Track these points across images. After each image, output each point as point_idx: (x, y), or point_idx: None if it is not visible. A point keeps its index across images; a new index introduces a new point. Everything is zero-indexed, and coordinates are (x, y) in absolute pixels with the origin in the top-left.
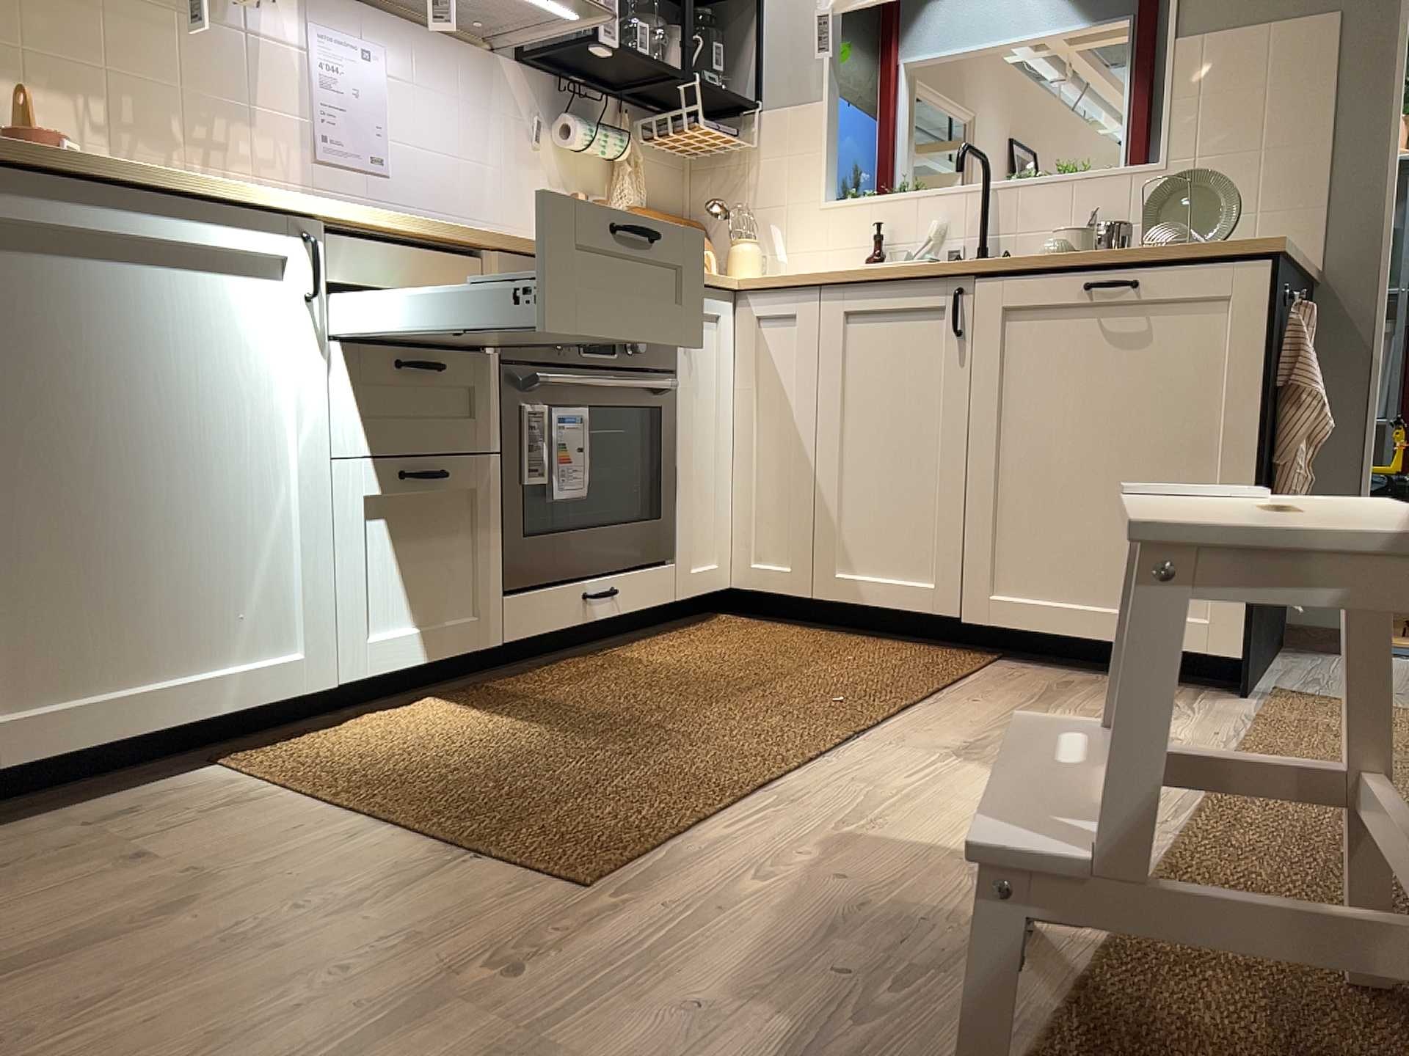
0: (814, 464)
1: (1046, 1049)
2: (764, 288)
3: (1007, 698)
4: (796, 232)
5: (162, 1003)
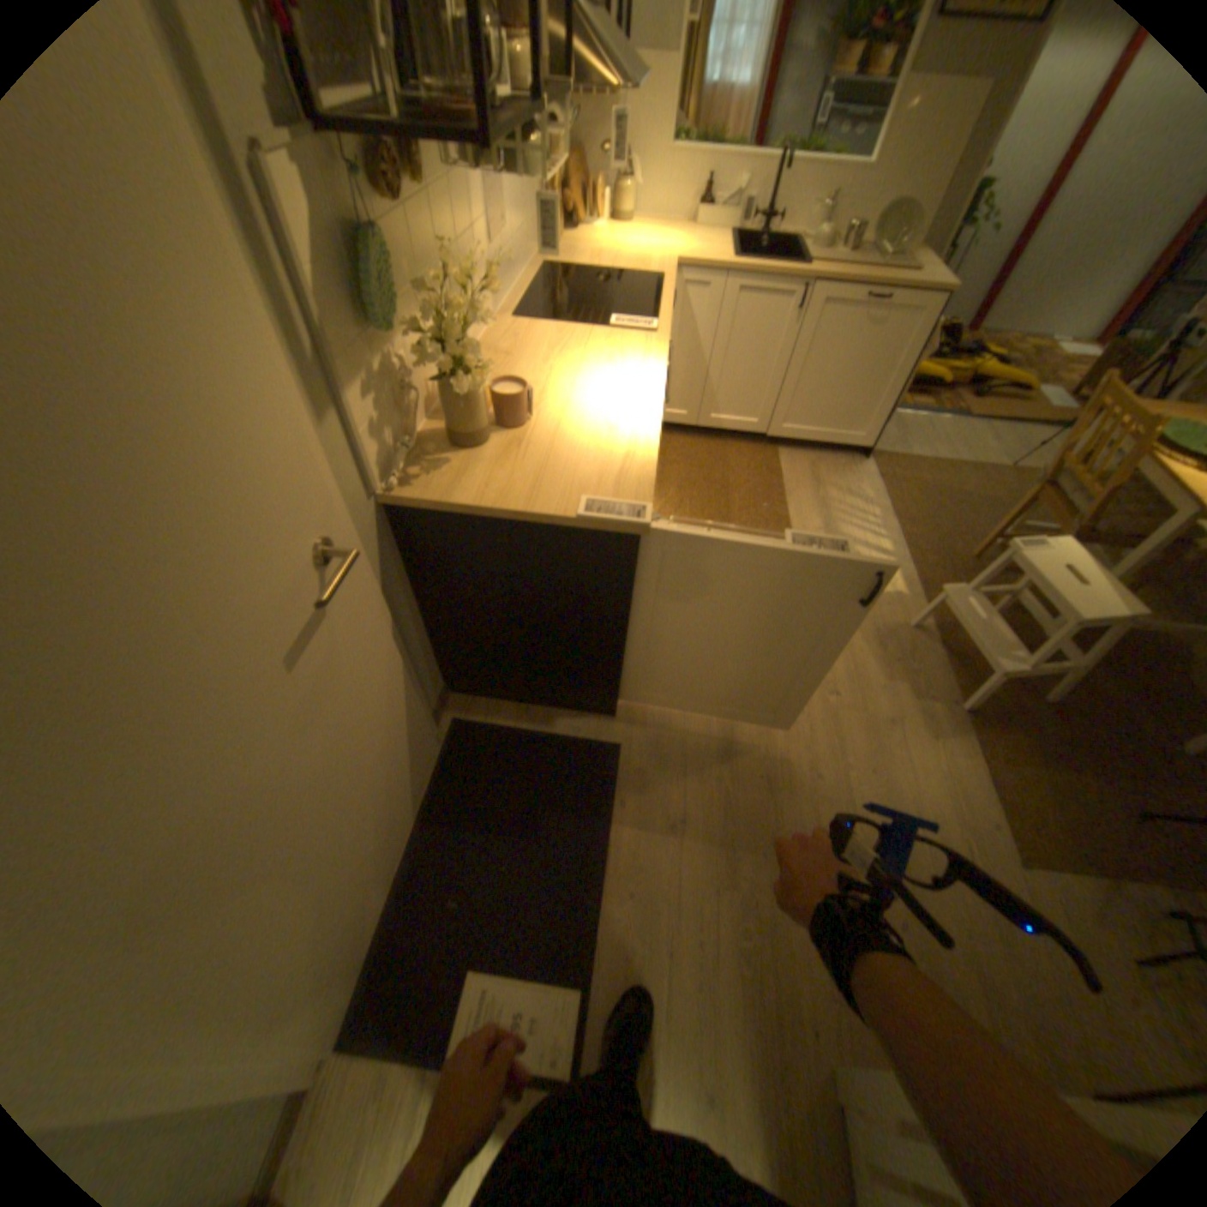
0: (708, 366)
1: (955, 668)
2: (694, 266)
3: (809, 485)
4: (650, 163)
5: (780, 742)
